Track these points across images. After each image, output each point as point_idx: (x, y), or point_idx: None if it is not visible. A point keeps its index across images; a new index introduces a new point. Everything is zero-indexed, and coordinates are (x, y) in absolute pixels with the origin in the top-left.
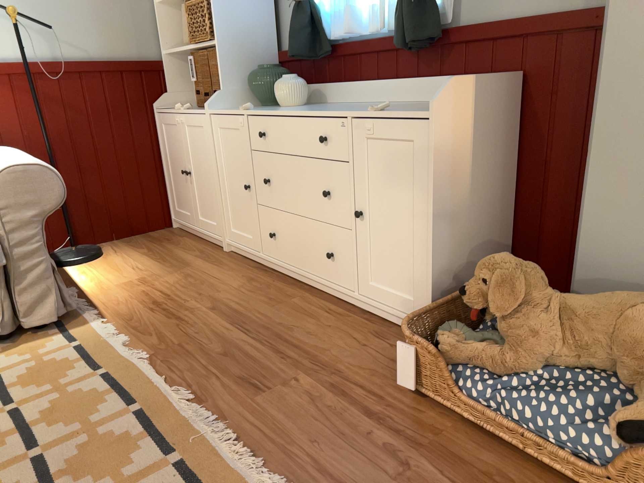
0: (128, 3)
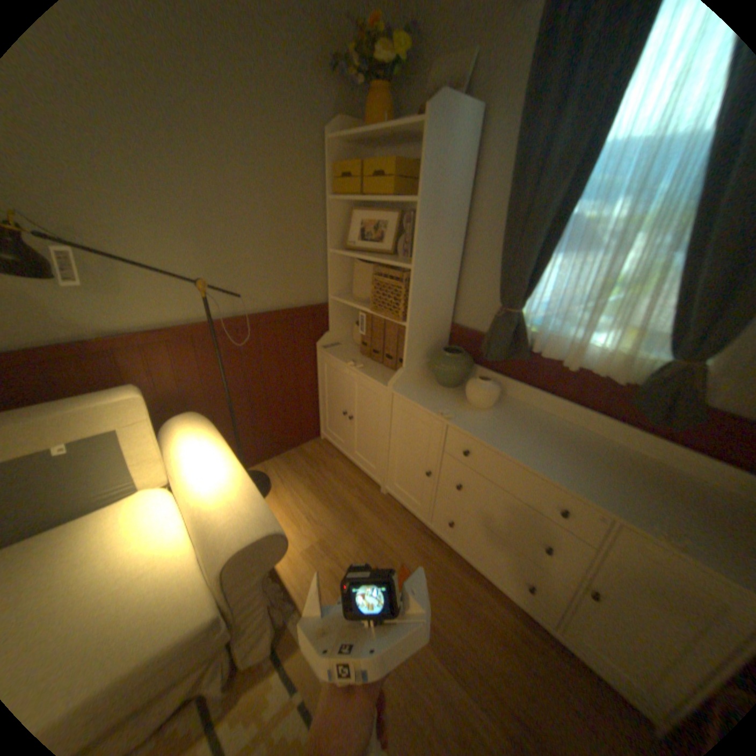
0: (304, 248)
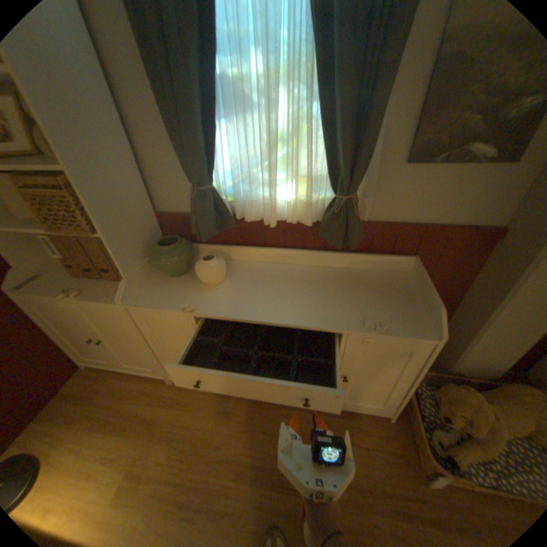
0: None
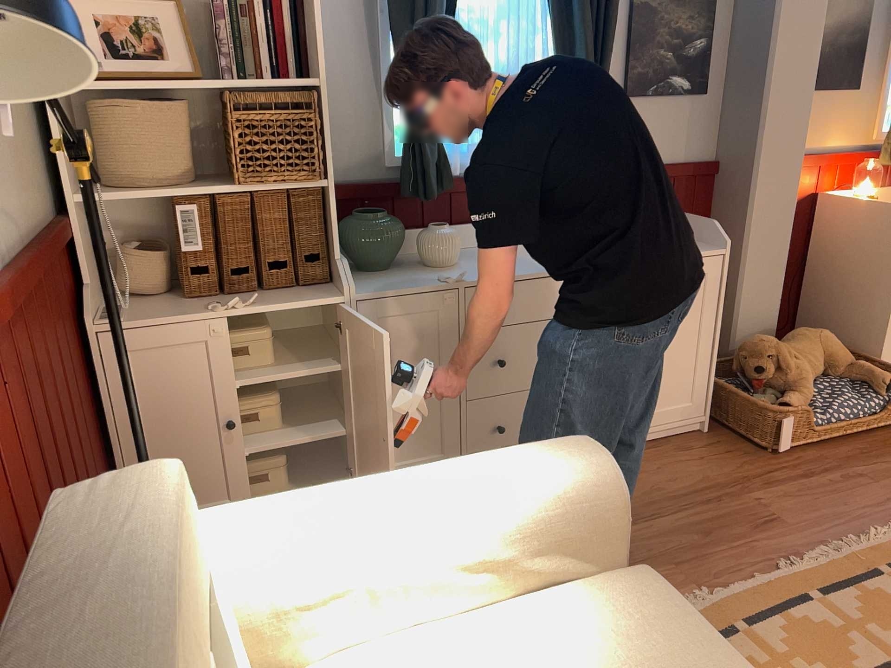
0: None
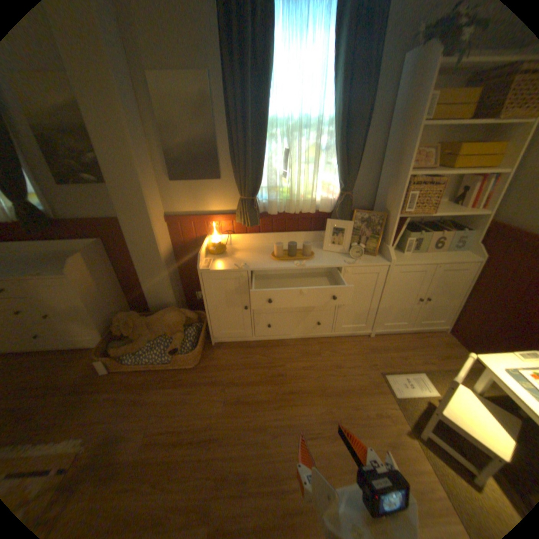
0: None
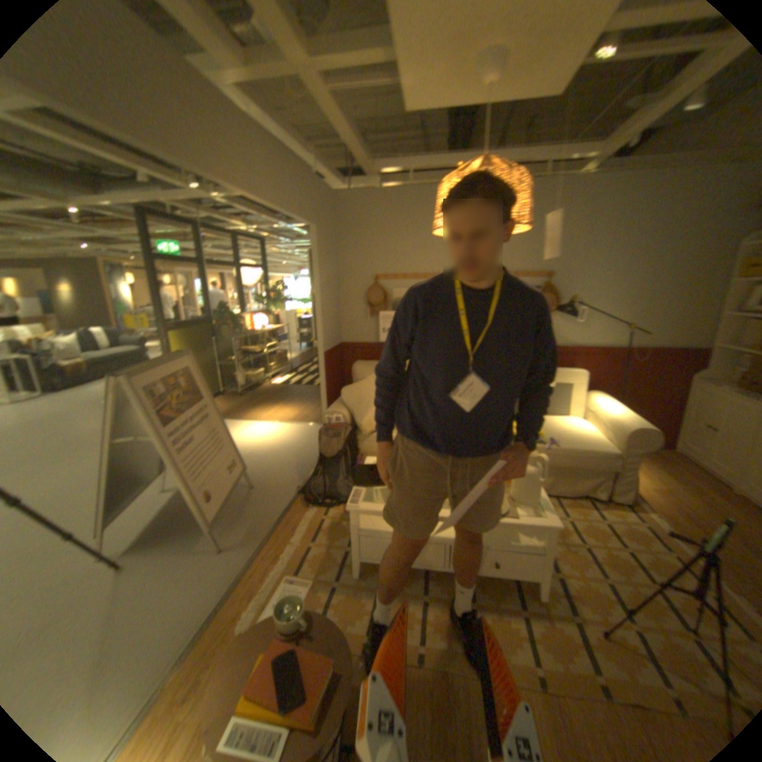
0: (700, 312)
